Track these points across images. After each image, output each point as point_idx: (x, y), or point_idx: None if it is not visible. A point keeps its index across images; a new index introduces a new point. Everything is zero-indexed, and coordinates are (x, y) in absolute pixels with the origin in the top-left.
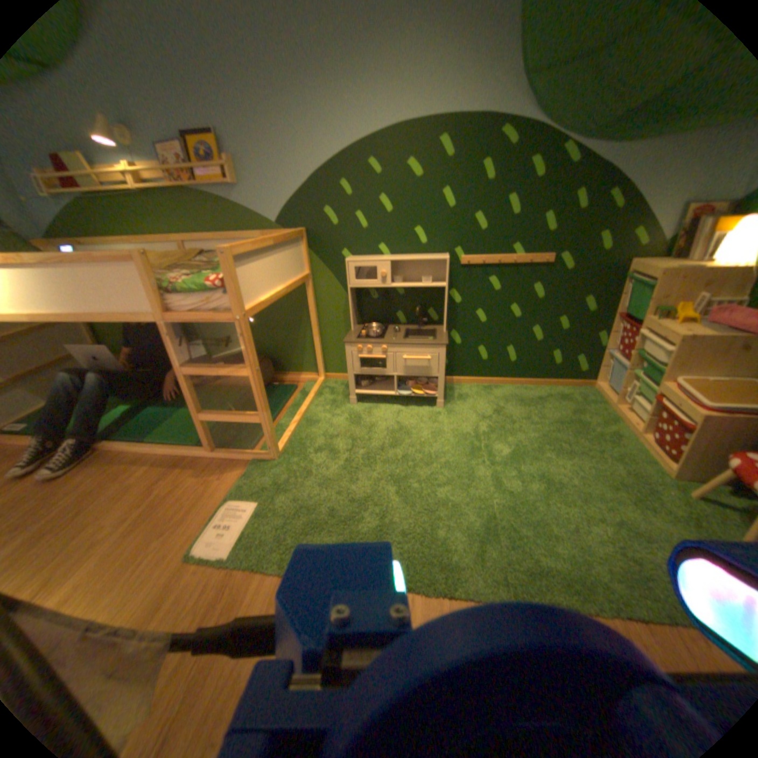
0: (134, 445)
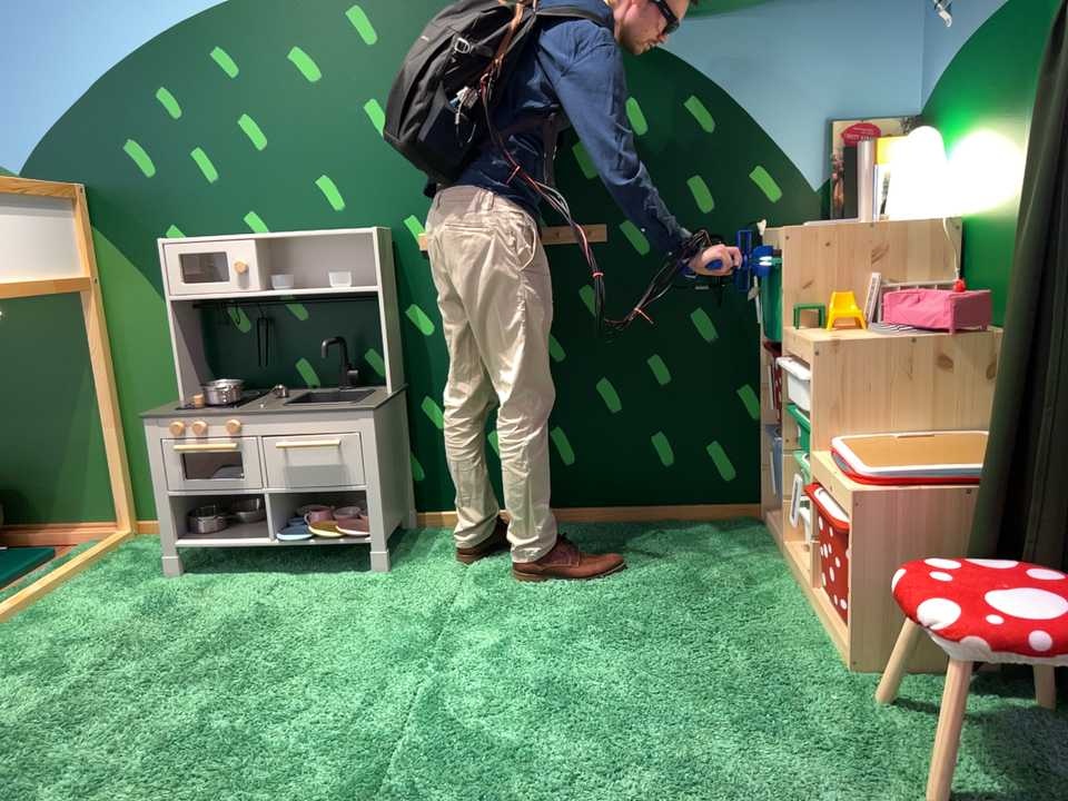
0: None
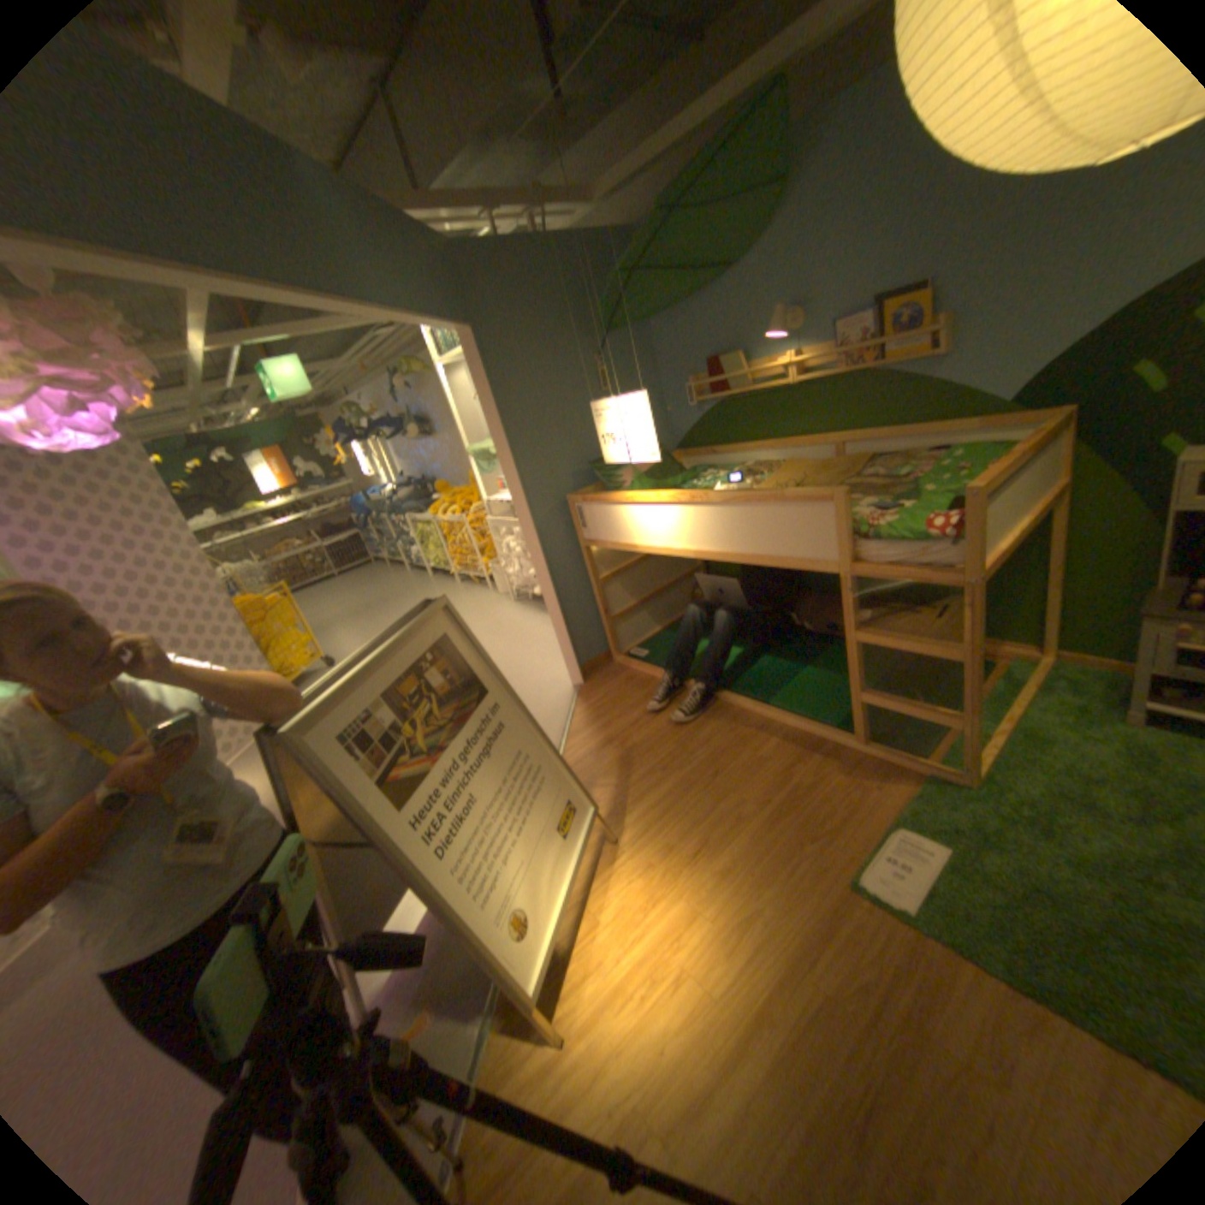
0: (761, 708)
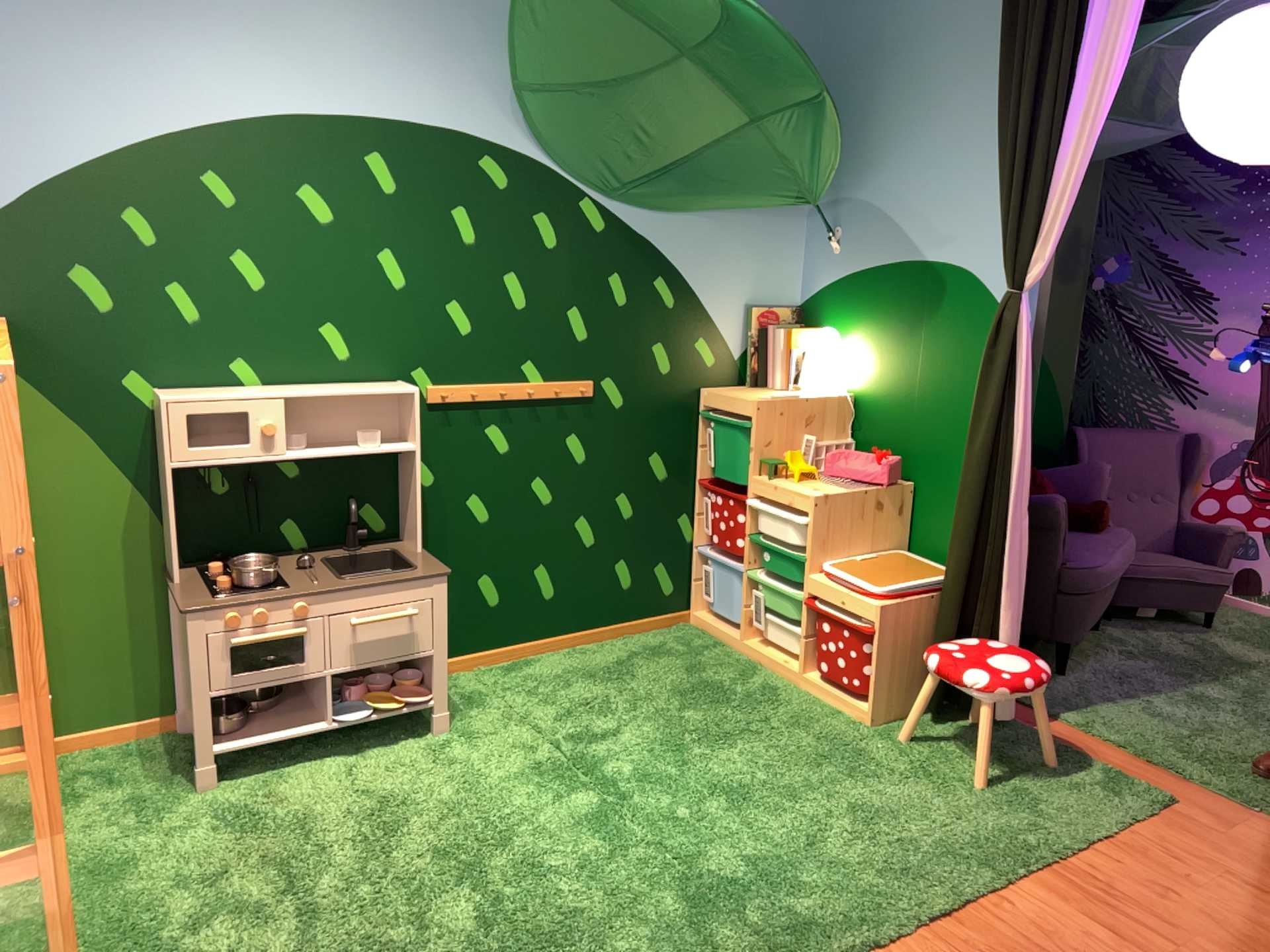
0: None
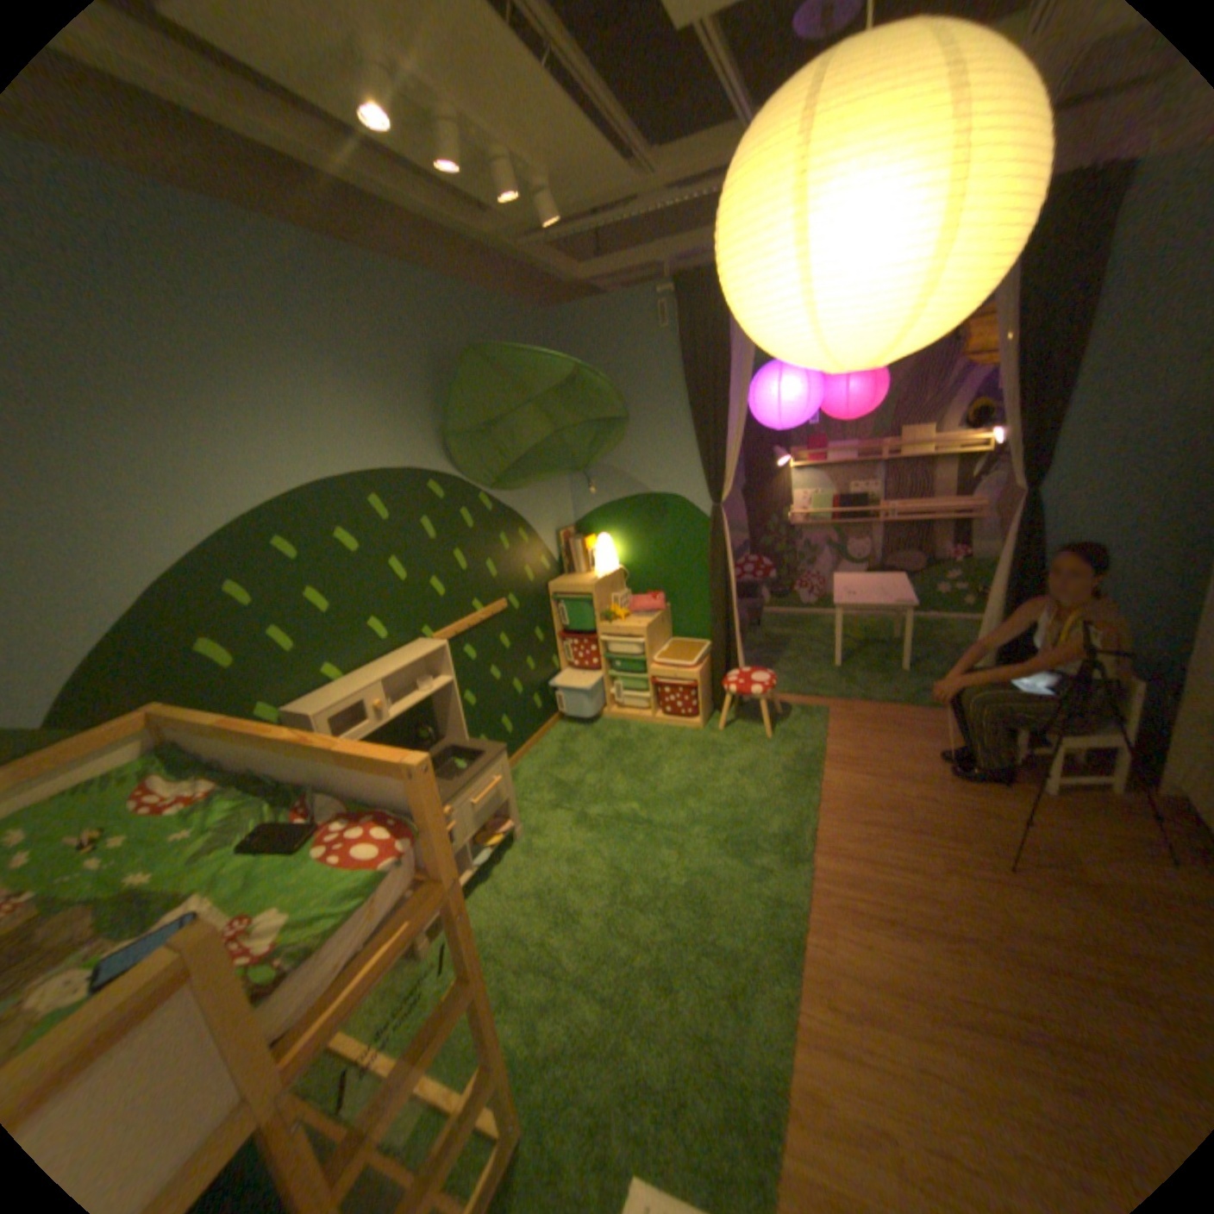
0: None
